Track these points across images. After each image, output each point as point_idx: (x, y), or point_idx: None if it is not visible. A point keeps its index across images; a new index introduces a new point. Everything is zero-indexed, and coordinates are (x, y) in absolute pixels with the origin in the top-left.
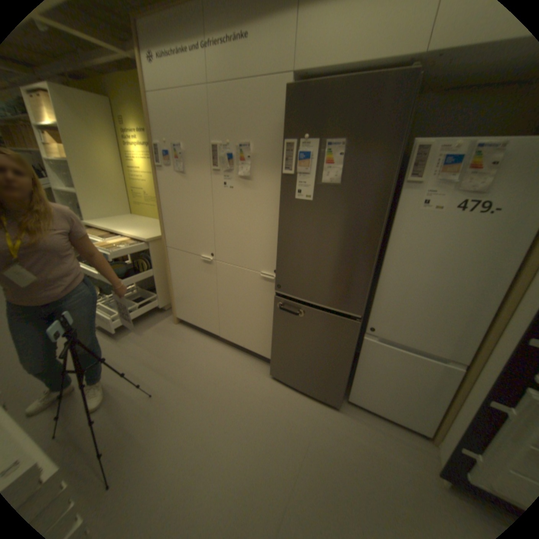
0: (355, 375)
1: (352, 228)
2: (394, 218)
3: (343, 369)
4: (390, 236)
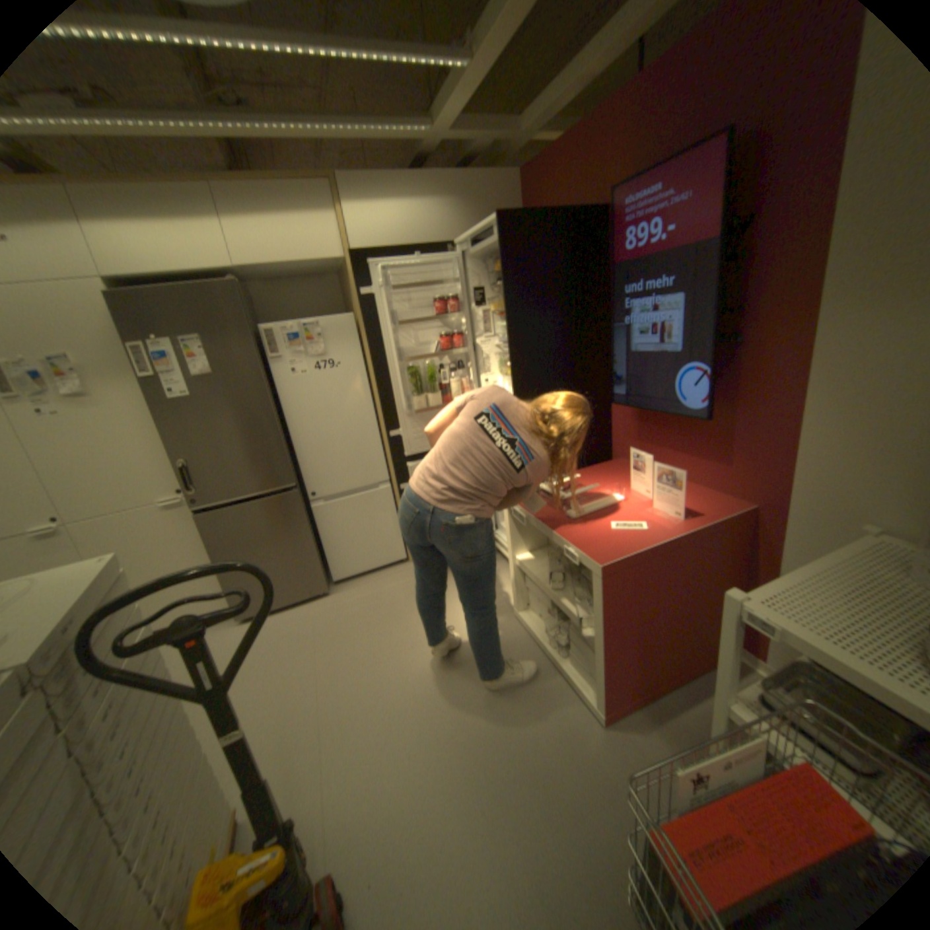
0: (324, 550)
1: (244, 408)
2: (277, 391)
3: (308, 547)
4: (282, 407)
